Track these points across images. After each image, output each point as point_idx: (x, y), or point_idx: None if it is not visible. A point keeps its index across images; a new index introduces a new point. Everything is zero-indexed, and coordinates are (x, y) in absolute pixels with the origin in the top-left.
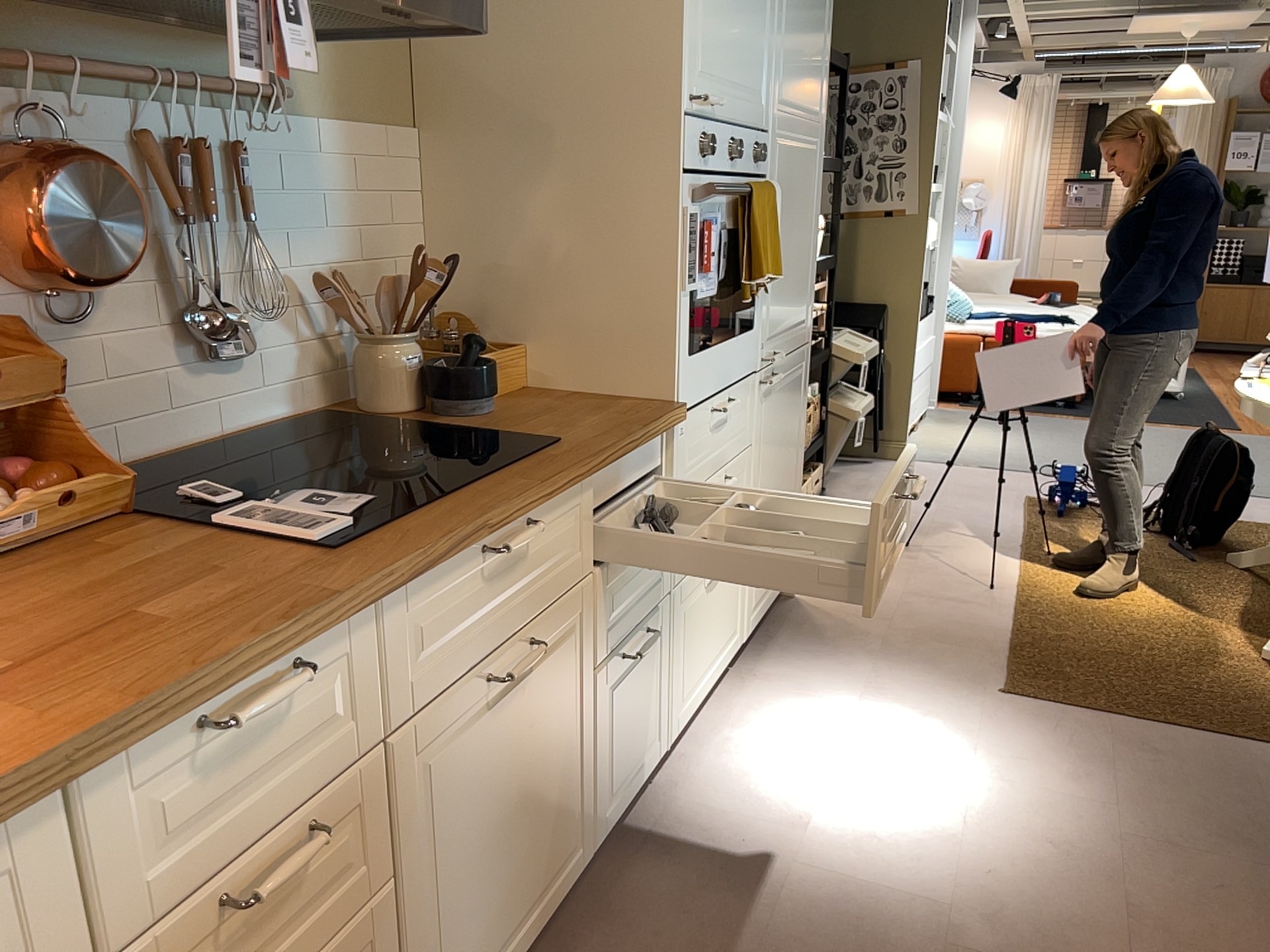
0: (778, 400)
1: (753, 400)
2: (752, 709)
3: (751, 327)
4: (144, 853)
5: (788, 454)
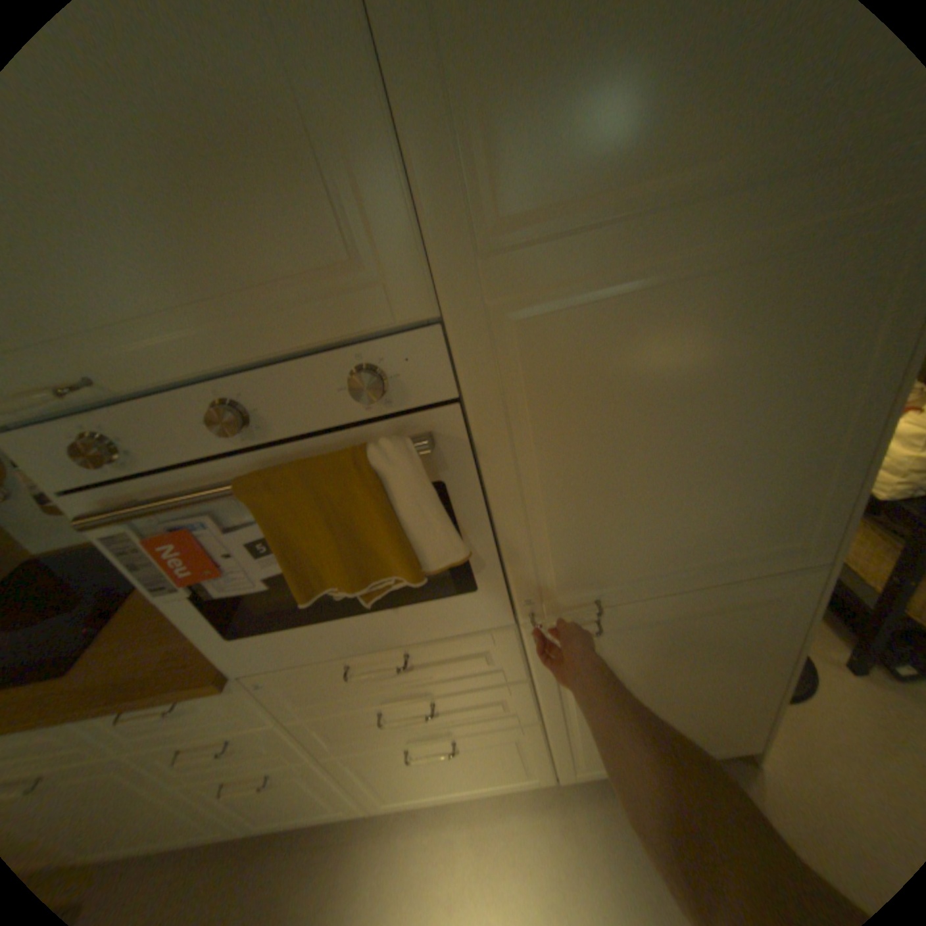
0: (629, 642)
1: (506, 649)
2: (508, 842)
3: (464, 591)
4: None
5: (700, 679)
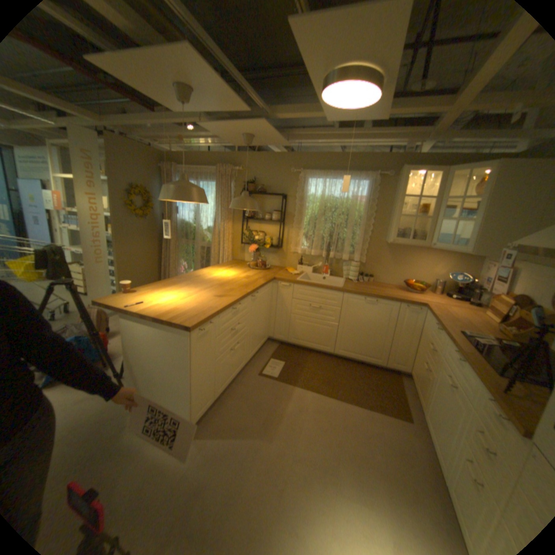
0: None
1: None
2: None
3: None
4: (434, 331)
5: None
